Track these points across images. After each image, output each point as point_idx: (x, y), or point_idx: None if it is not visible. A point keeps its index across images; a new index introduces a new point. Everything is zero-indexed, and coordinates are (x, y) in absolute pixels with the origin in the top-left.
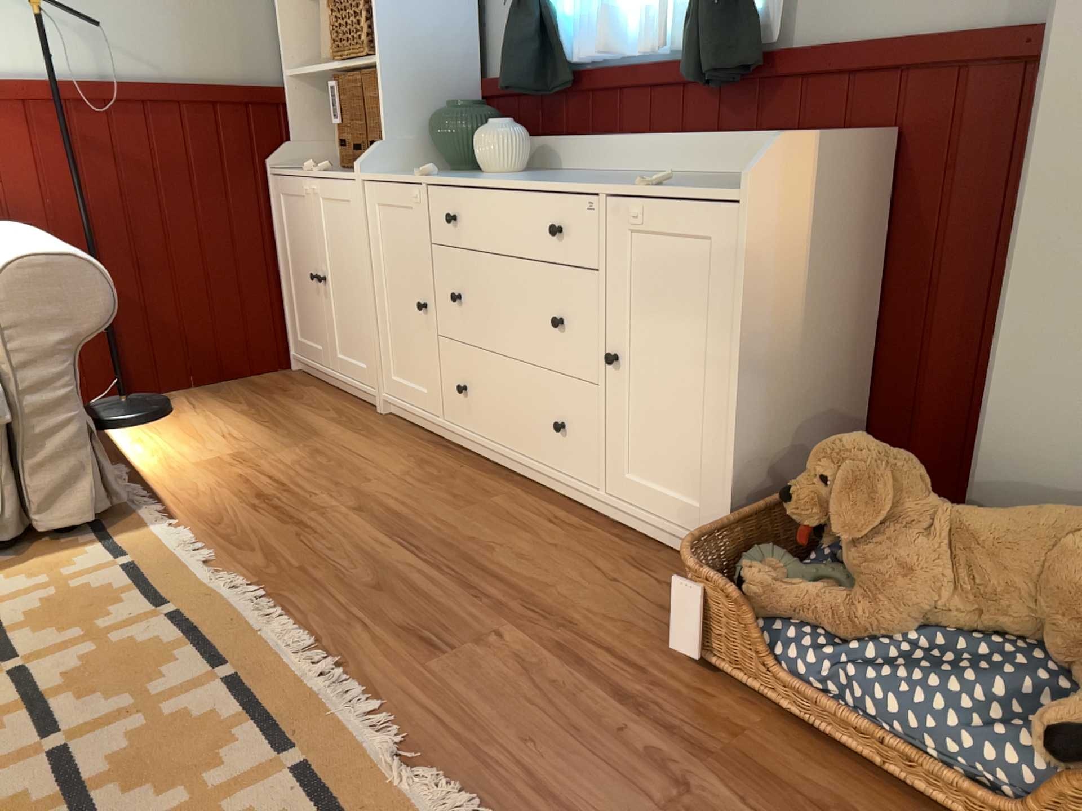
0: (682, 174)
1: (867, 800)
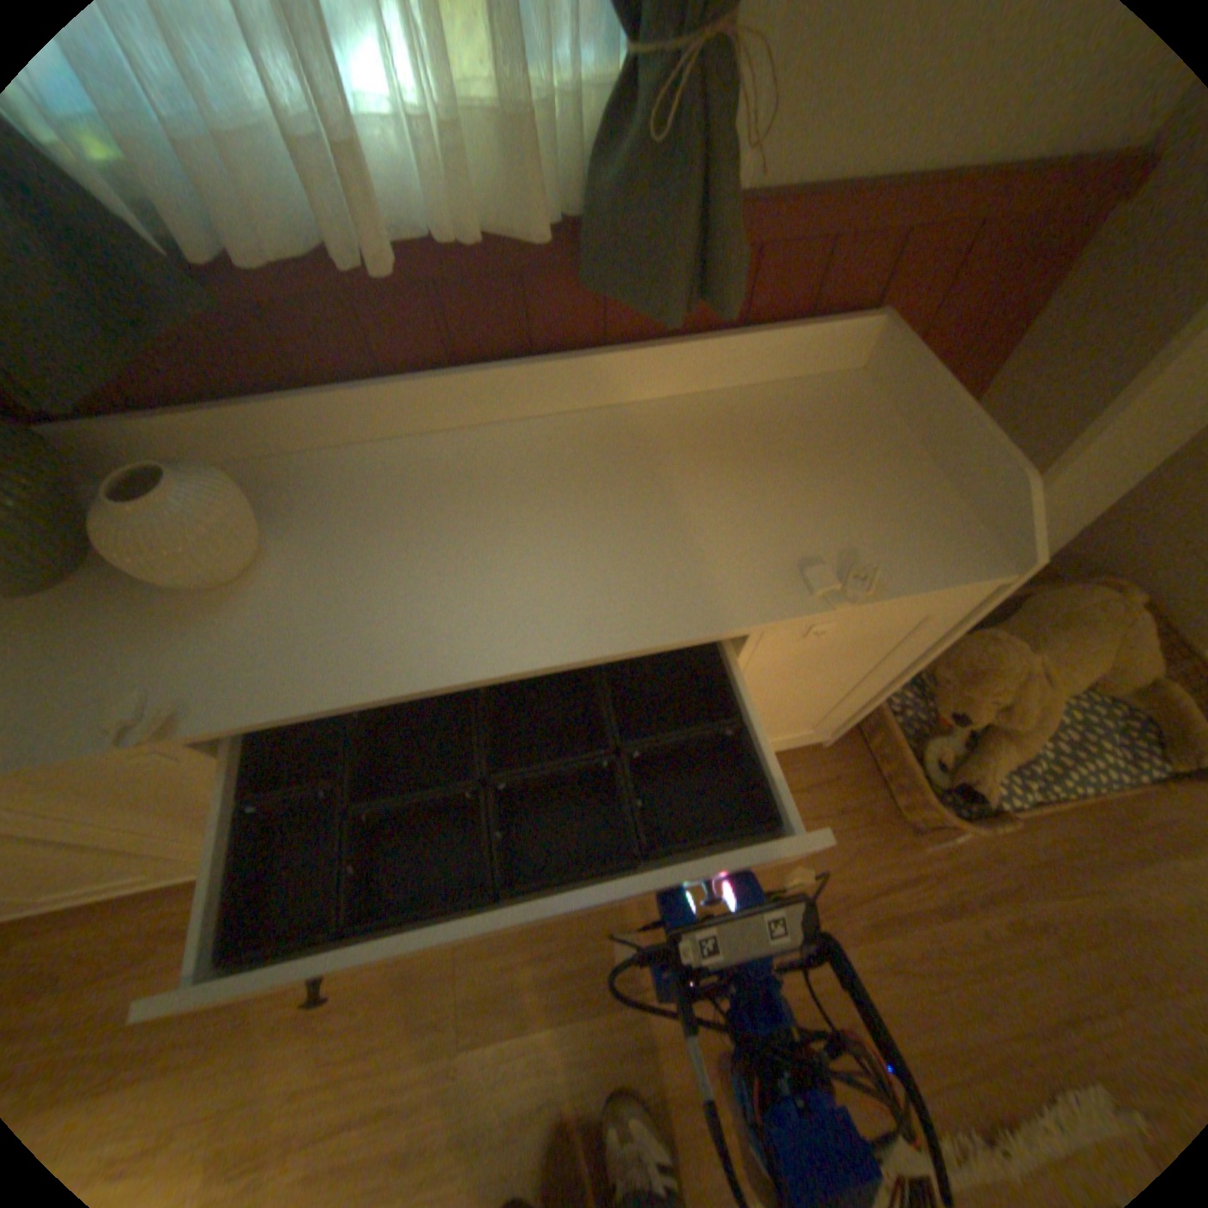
0: (571, 412)
1: (1065, 824)
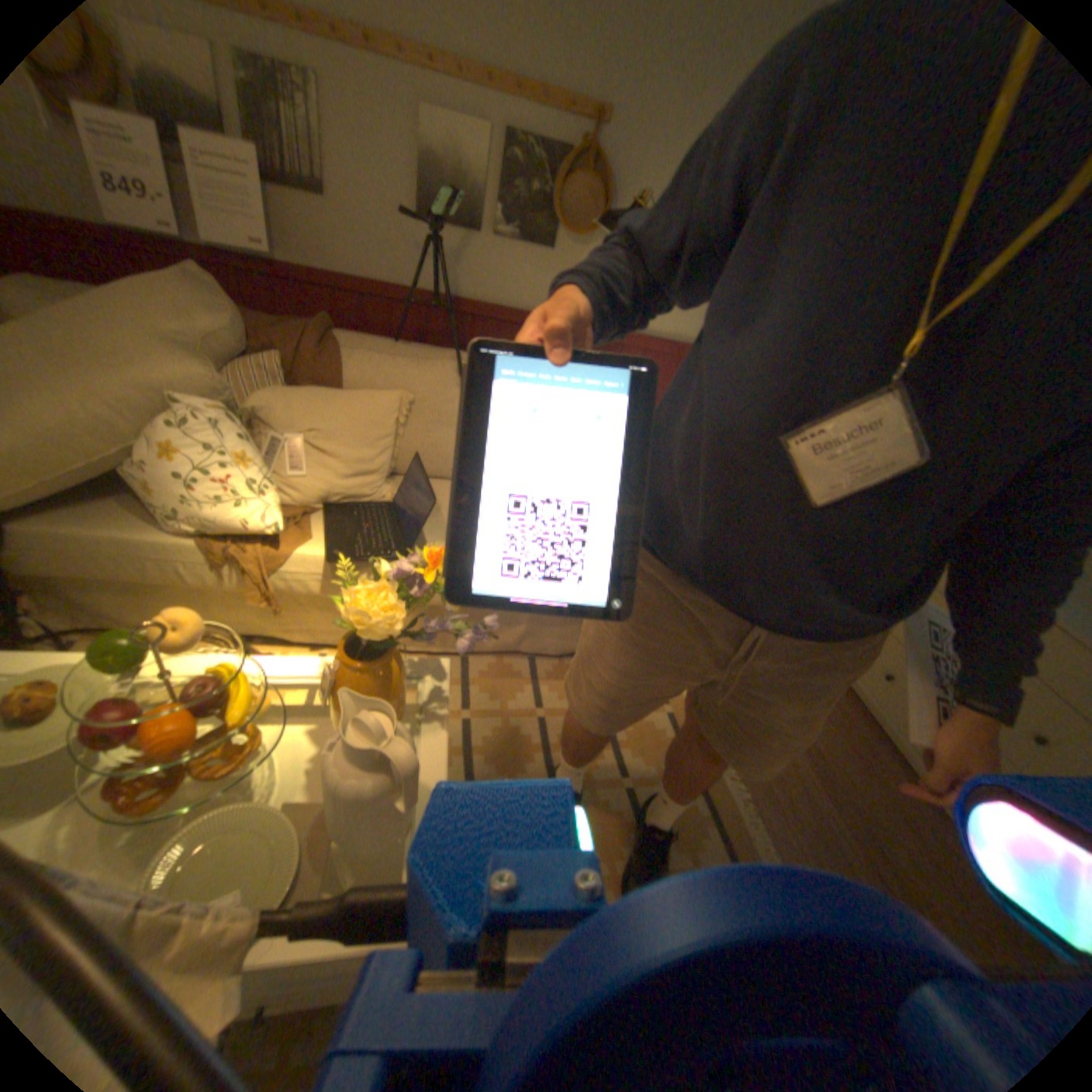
0: None
1: None
